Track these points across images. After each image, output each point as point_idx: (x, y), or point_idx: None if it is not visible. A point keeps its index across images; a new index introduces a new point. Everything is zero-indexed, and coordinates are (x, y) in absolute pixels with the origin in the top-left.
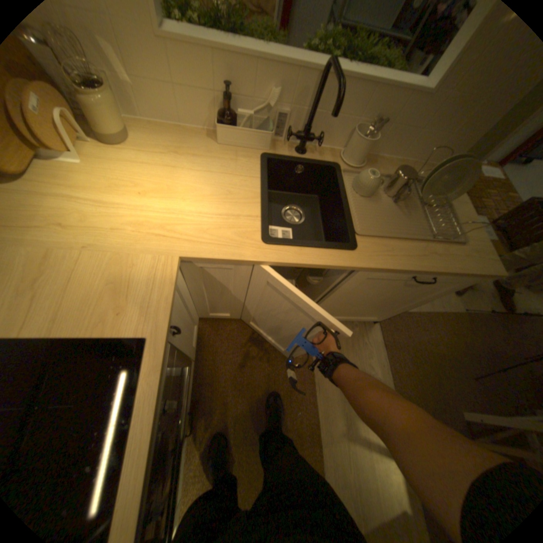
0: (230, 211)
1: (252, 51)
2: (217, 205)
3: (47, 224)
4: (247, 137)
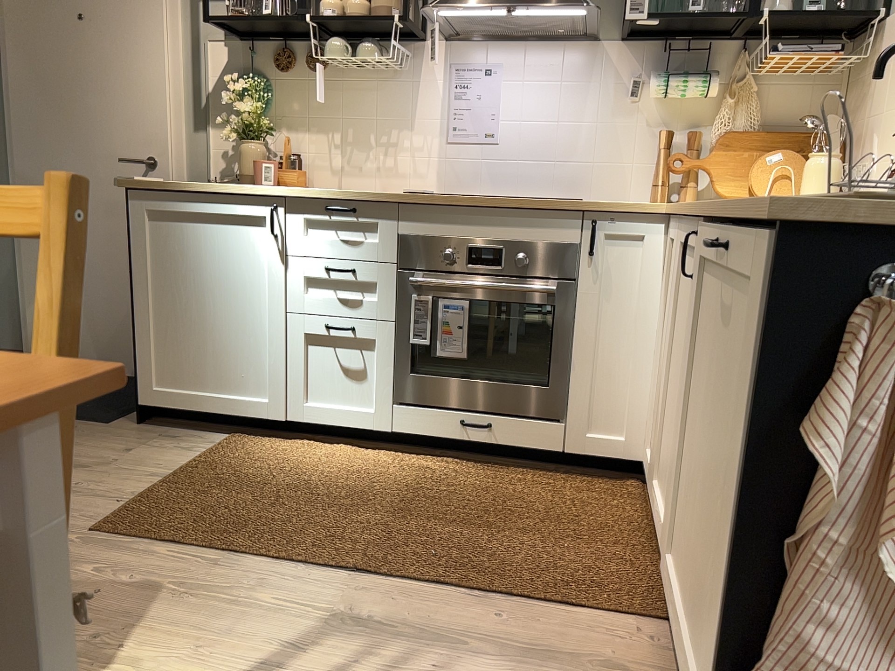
0: None
1: None
2: None
3: None
4: None
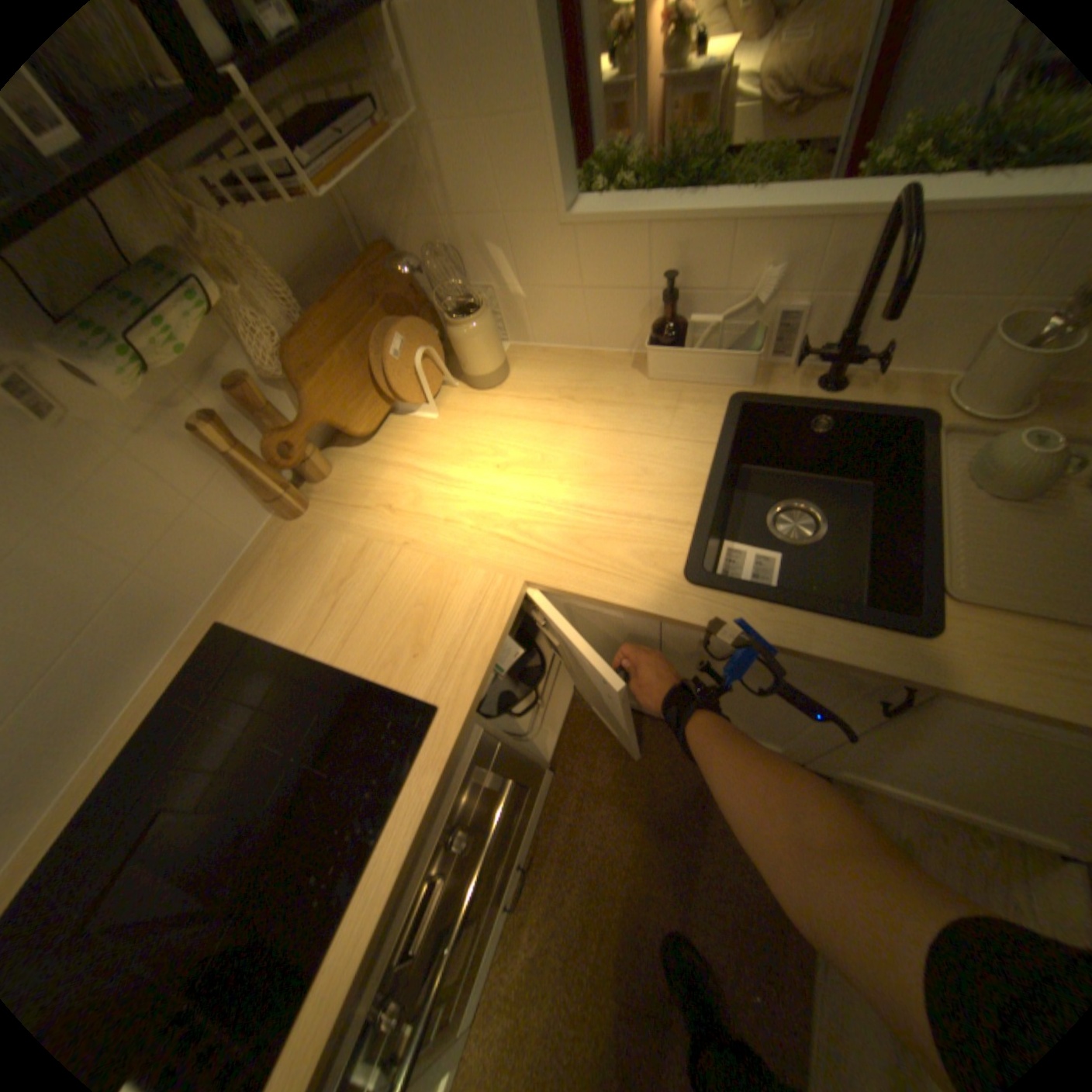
0: (633, 508)
1: (722, 212)
2: (612, 496)
3: (375, 506)
4: (708, 362)
